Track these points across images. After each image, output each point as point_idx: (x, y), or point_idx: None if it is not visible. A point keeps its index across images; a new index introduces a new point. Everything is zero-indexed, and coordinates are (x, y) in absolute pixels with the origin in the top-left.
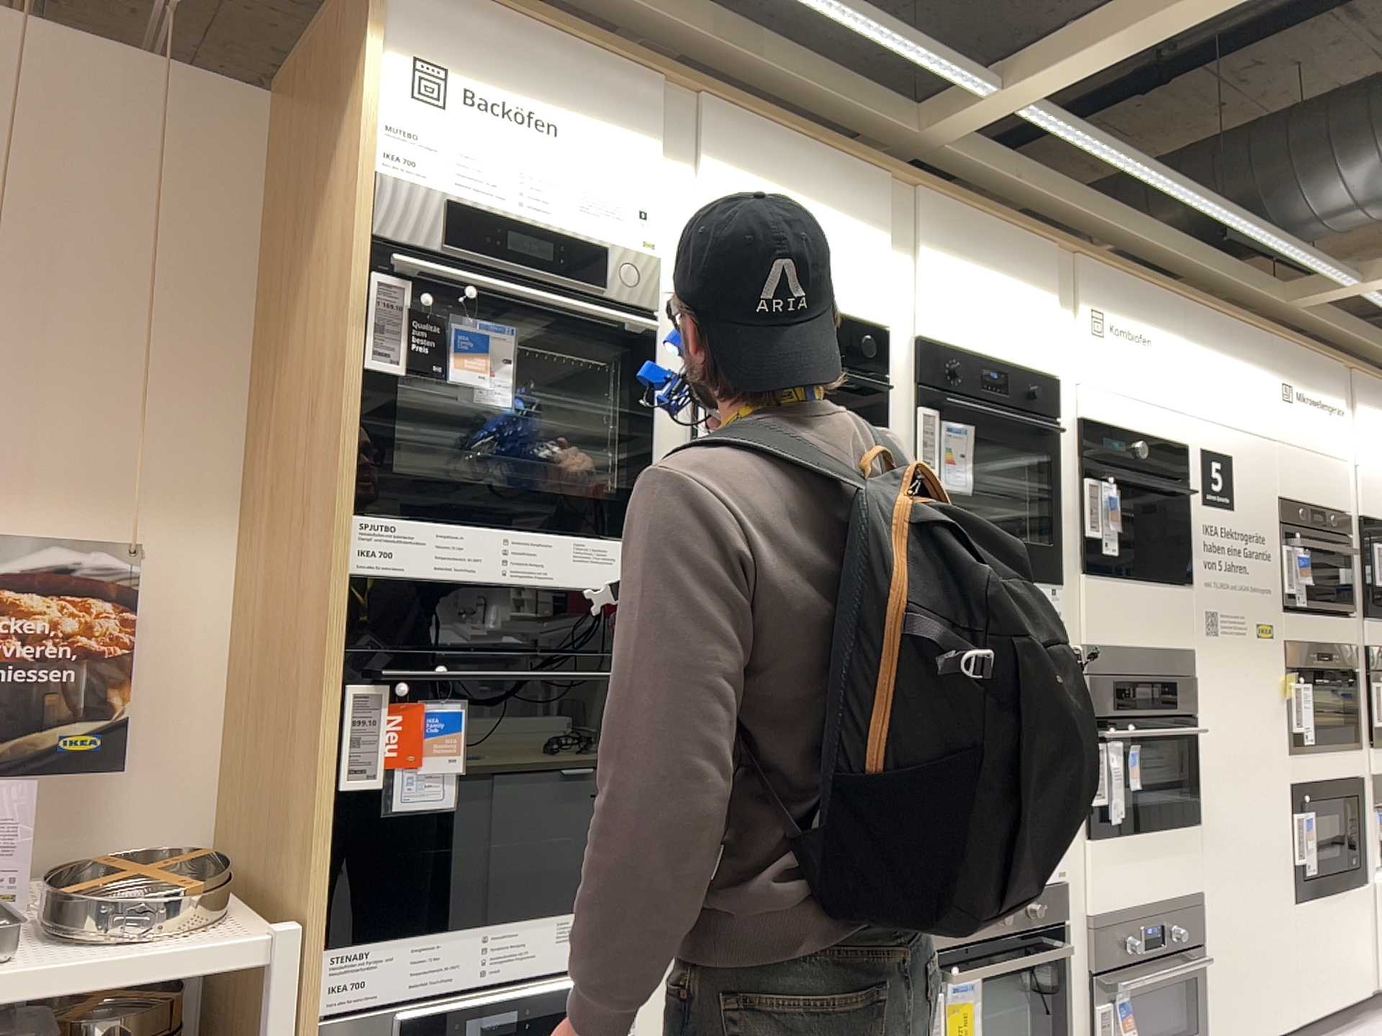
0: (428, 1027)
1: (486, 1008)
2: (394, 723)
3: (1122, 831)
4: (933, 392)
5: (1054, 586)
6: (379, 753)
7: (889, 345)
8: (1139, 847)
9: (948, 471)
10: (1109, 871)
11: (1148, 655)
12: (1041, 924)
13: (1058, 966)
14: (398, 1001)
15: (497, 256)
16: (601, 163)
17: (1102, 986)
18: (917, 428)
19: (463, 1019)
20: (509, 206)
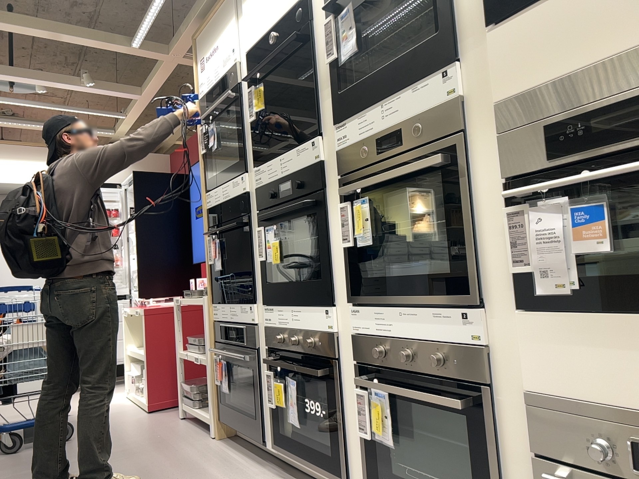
0: (224, 330)
1: (231, 328)
2: (212, 246)
3: (582, 307)
4: (327, 6)
5: (444, 67)
6: (211, 254)
7: (312, 0)
8: (626, 333)
9: (344, 47)
10: (556, 351)
11: (632, 60)
12: (456, 378)
13: (480, 425)
14: (221, 321)
15: (212, 102)
16: (224, 46)
17: (551, 477)
18: (325, 36)
19: (228, 330)
20: (213, 83)
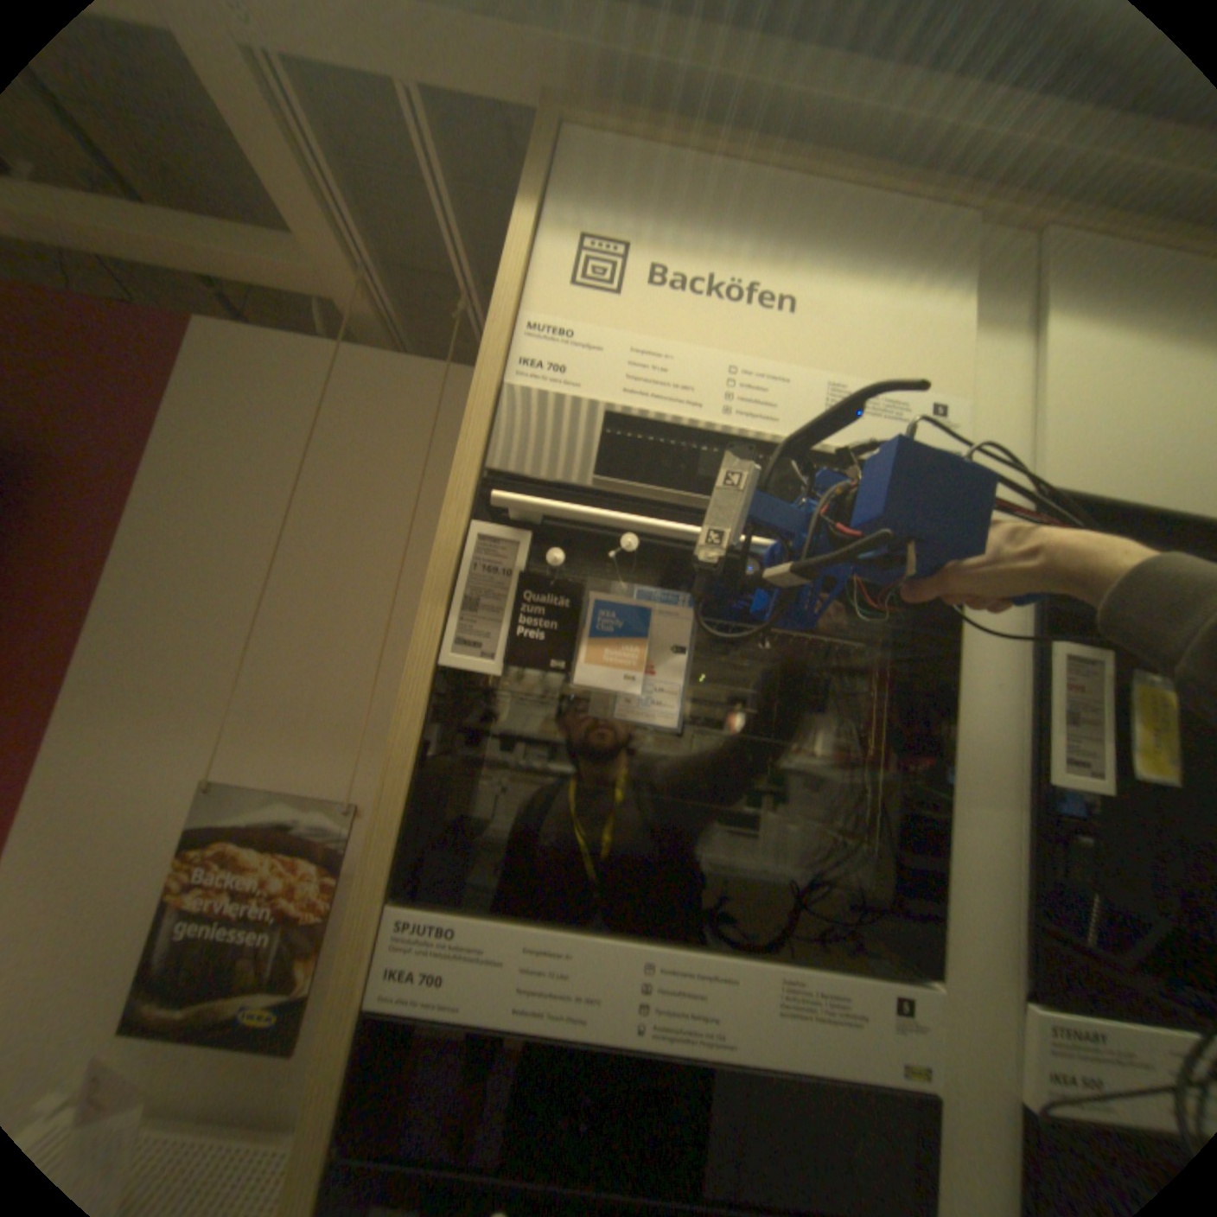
0: None
1: None
2: None
3: None
4: None
5: None
6: None
7: None
8: None
9: None
10: None
11: None
12: None
13: None
14: None
15: (677, 481)
16: (863, 334)
17: None
18: None
19: None
20: (704, 408)
